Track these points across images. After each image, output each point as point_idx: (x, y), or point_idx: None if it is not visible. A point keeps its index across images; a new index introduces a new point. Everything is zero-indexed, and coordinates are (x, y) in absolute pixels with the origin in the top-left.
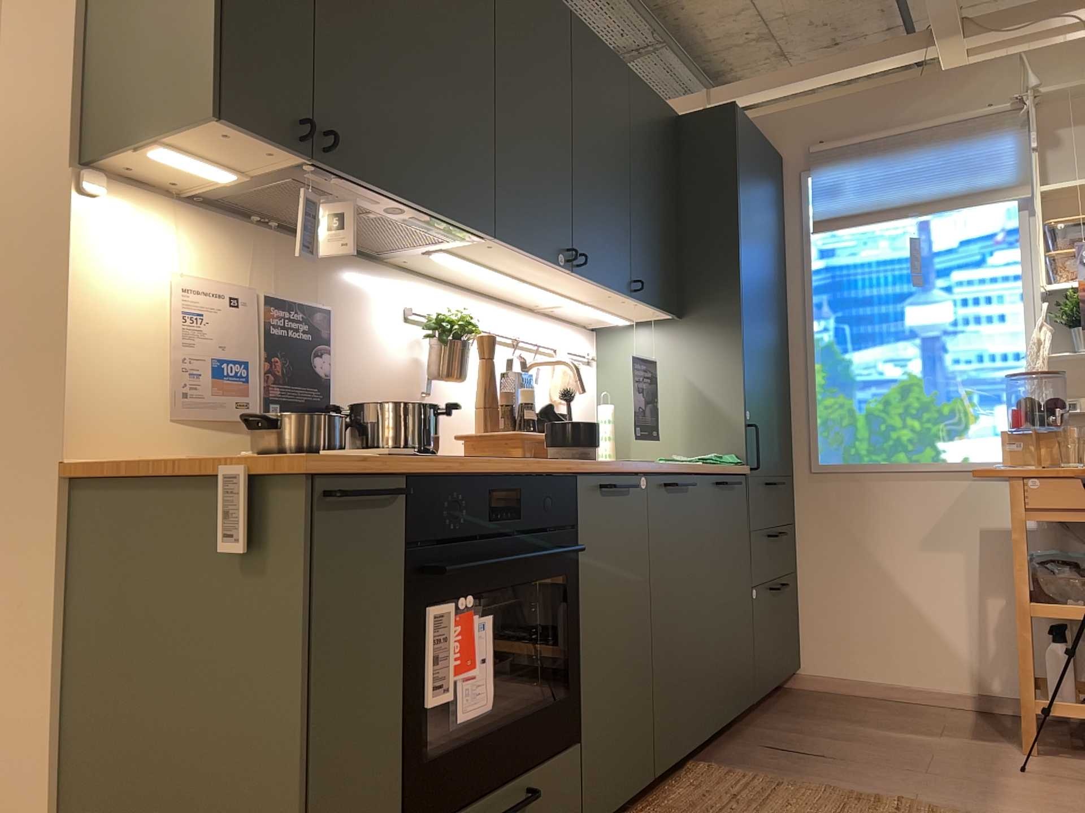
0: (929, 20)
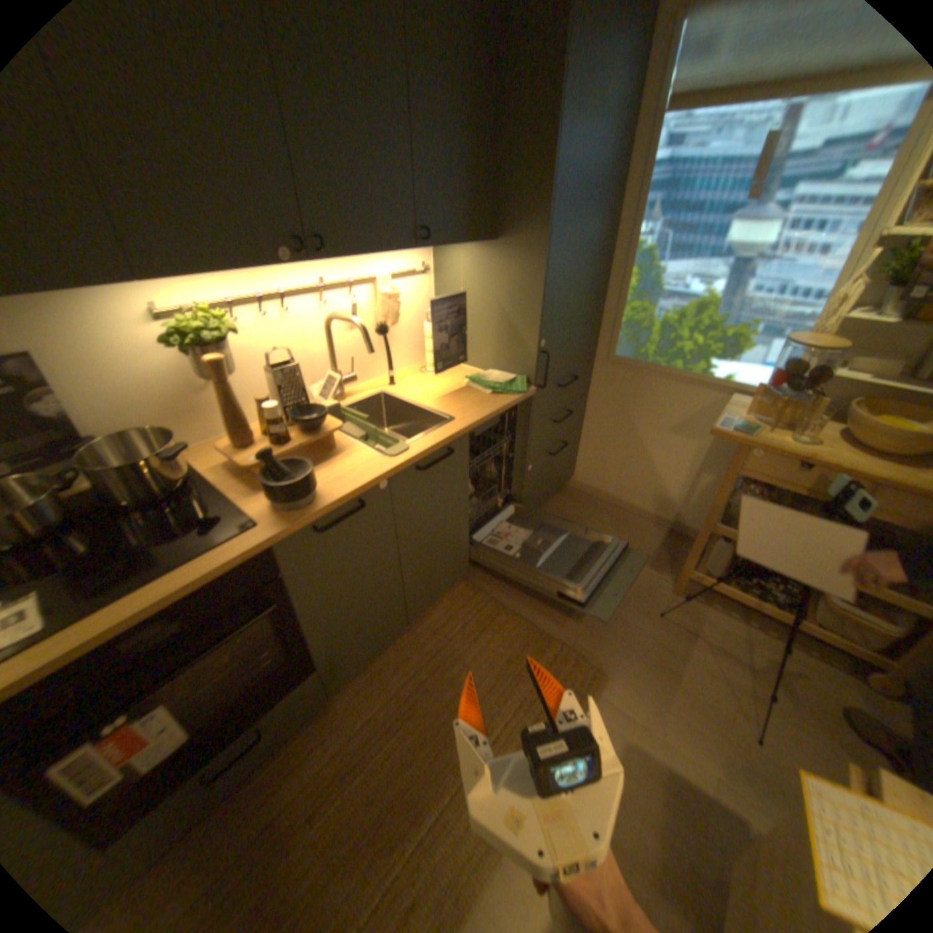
0: None
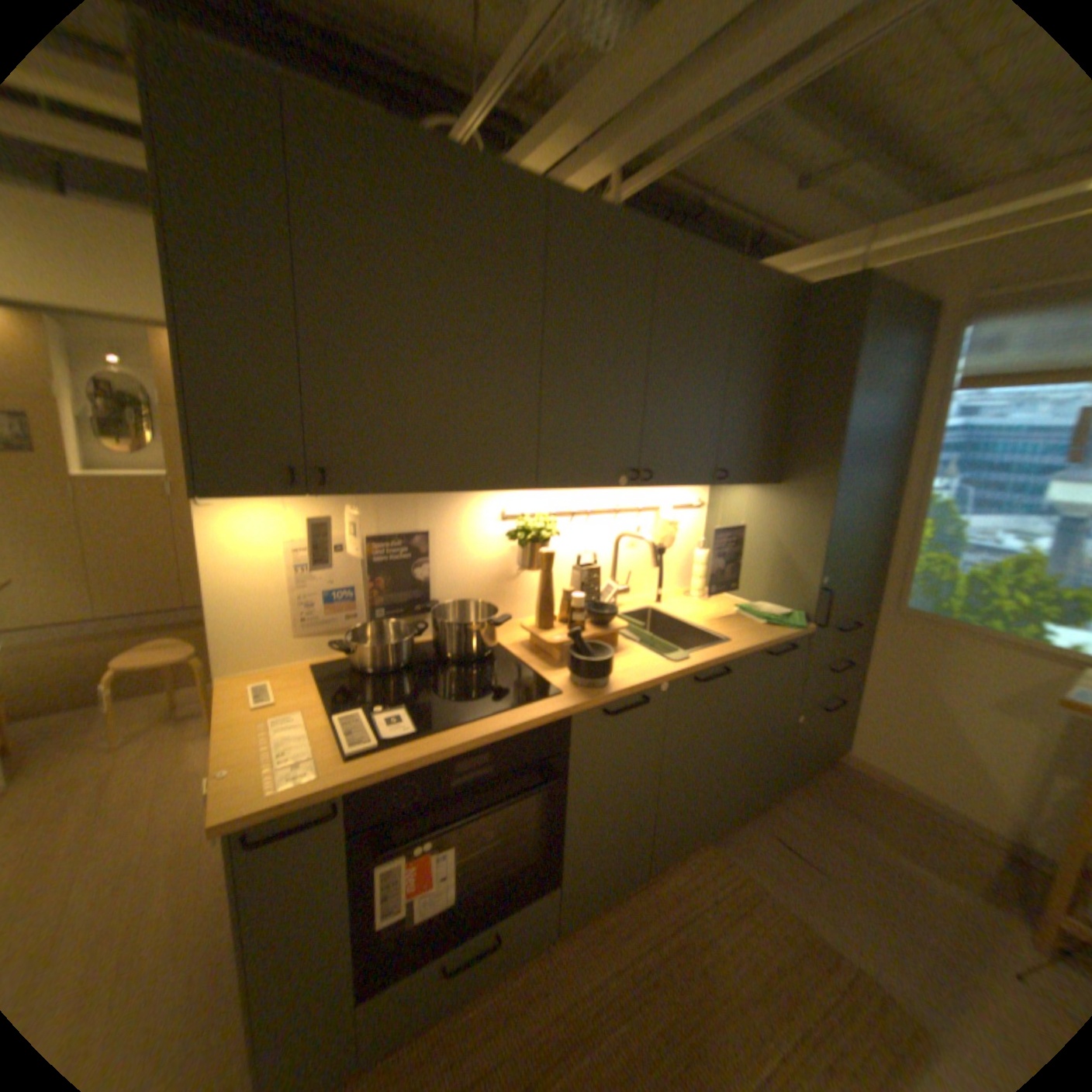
0: None
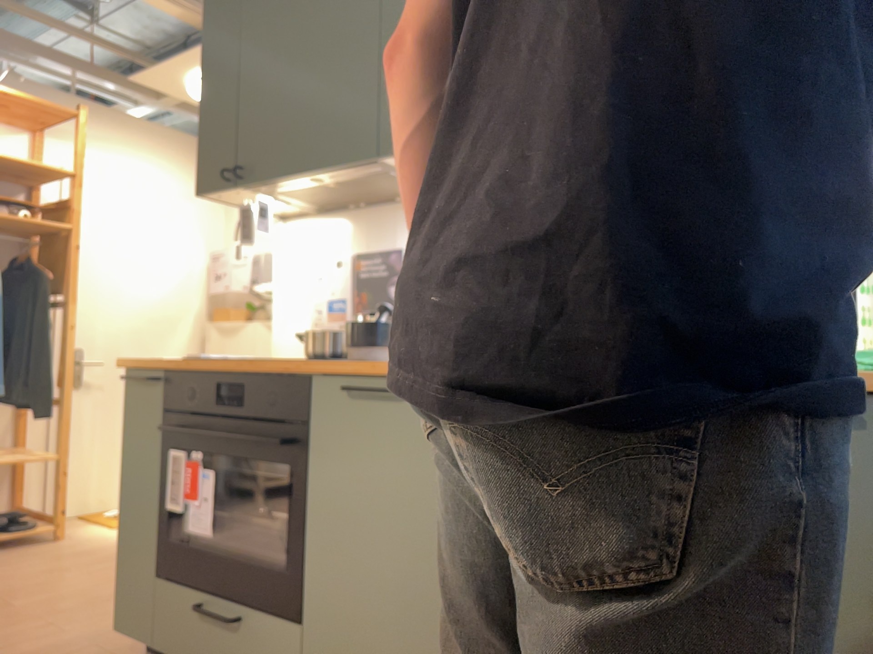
0: None
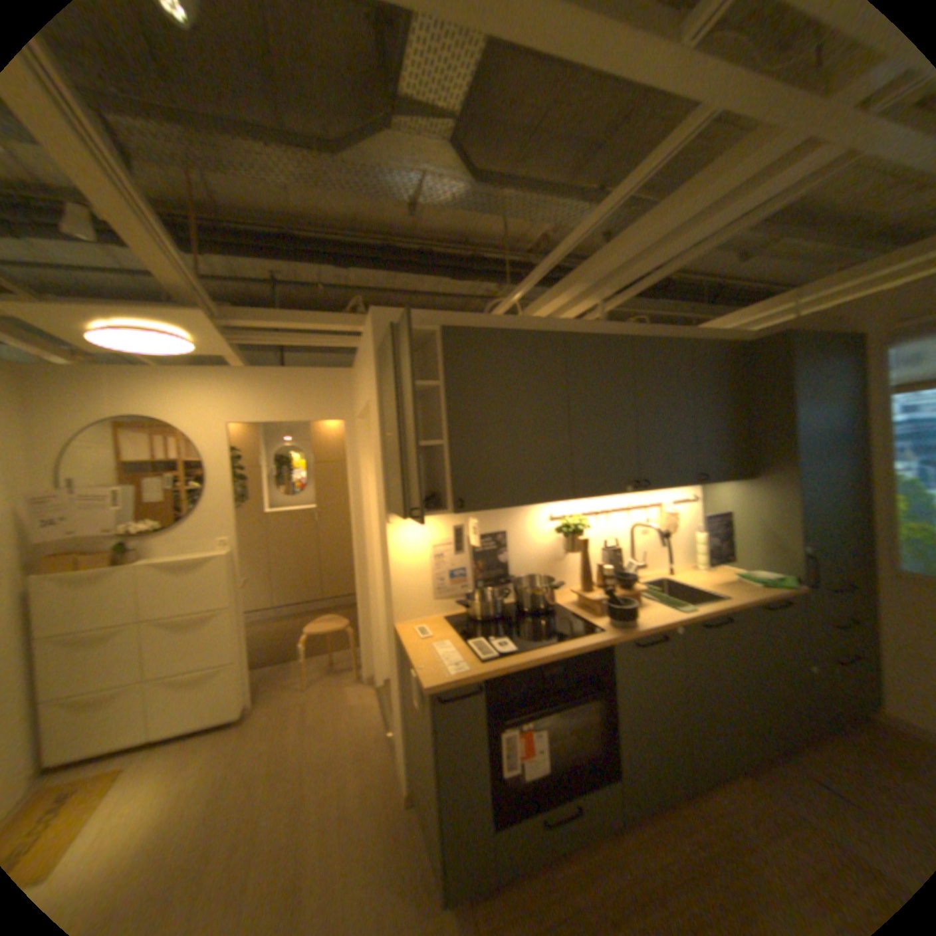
0: None
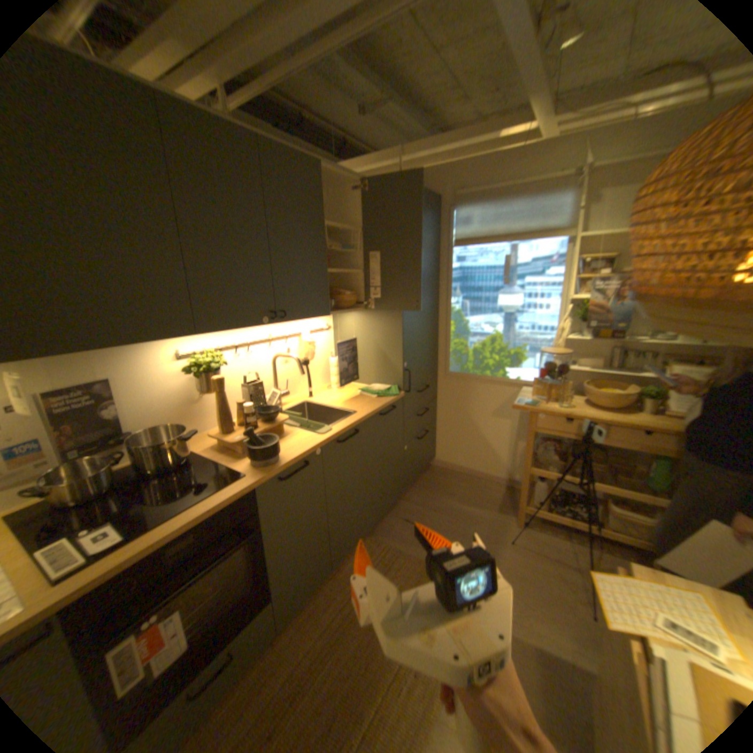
0: (533, 104)
